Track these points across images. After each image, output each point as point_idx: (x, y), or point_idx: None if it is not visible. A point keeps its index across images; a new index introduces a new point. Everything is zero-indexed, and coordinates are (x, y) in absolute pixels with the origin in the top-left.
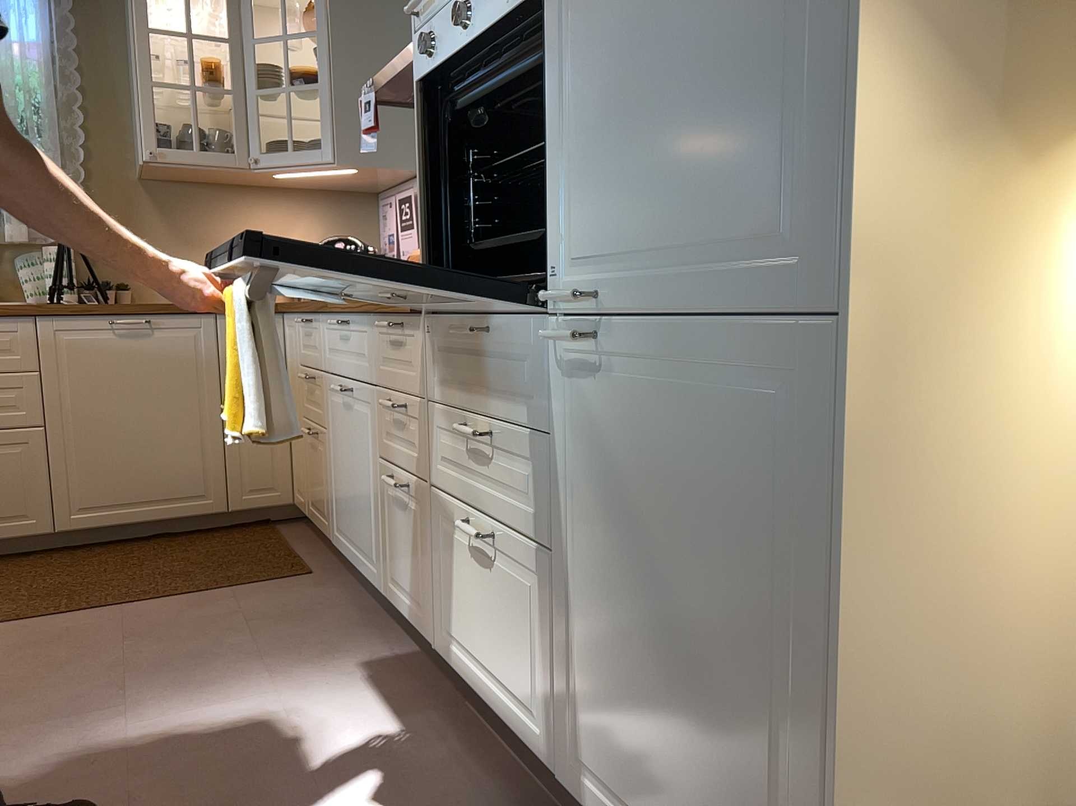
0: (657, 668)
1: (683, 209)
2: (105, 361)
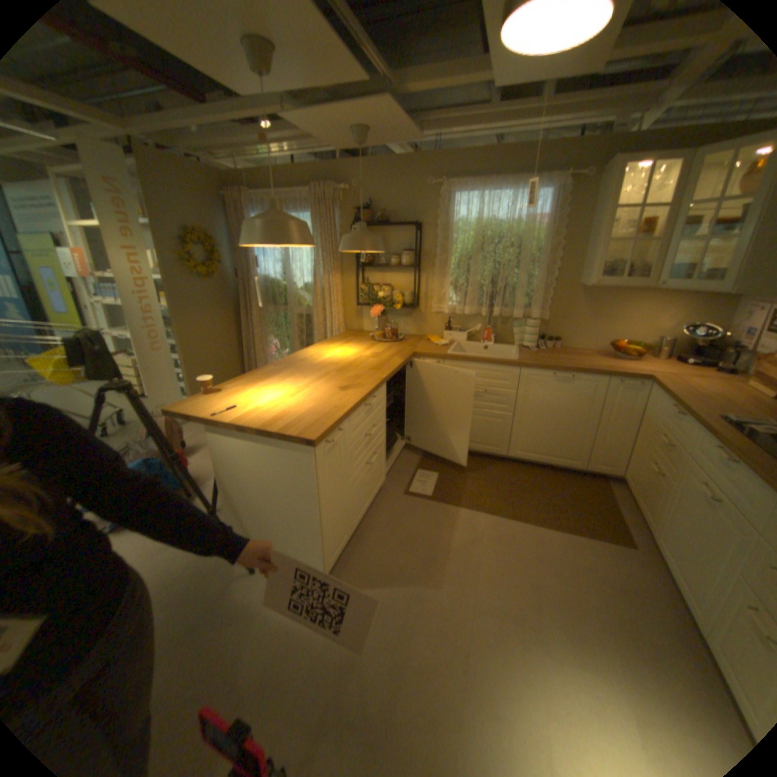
0: None
1: None
2: (547, 391)
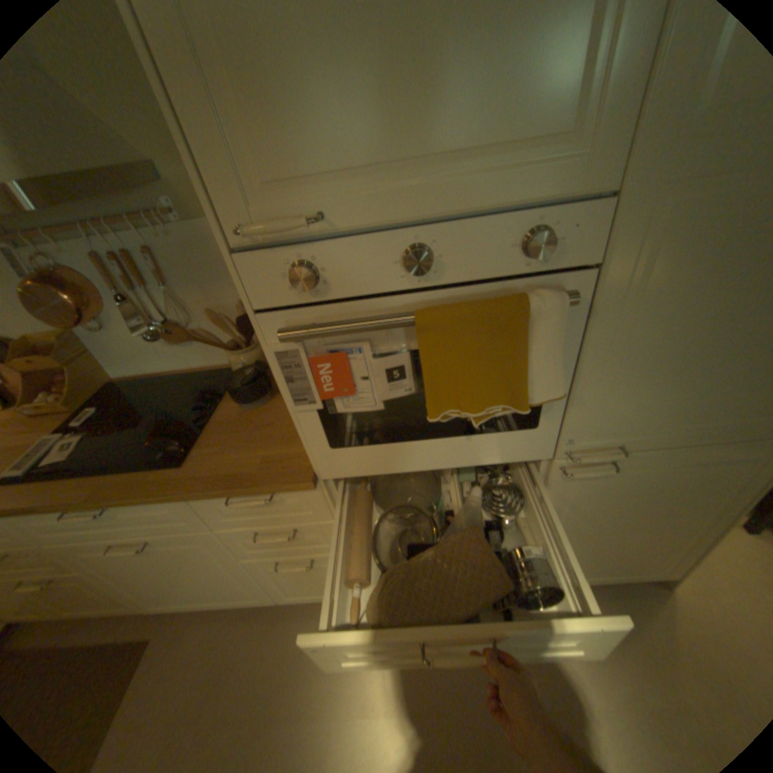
0: (616, 544)
1: (717, 408)
2: None
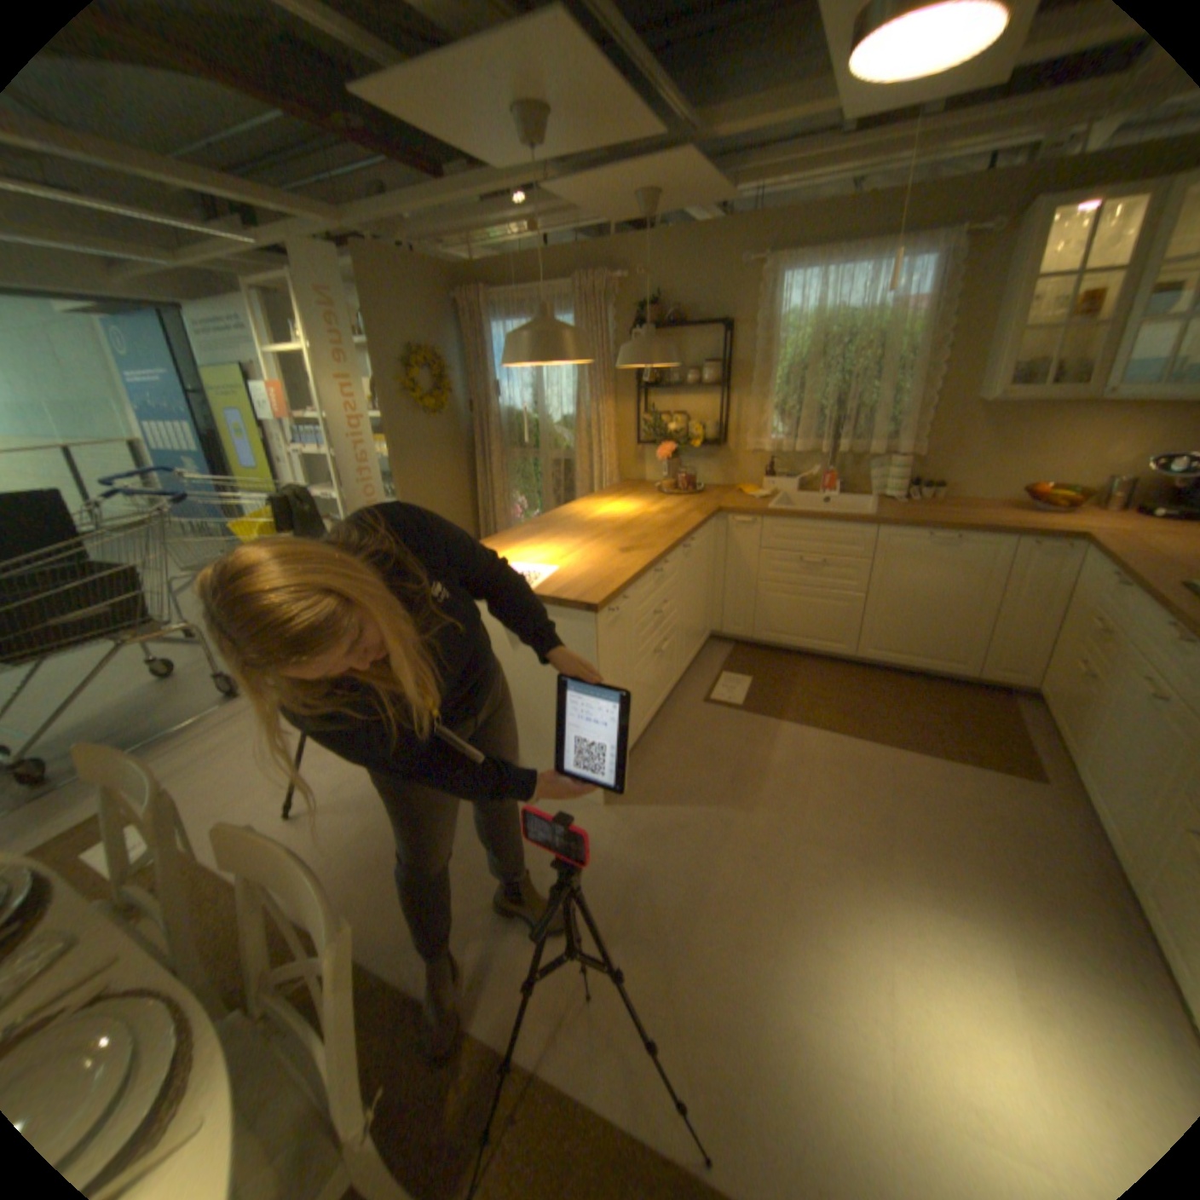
0: None
1: None
2: (918, 560)
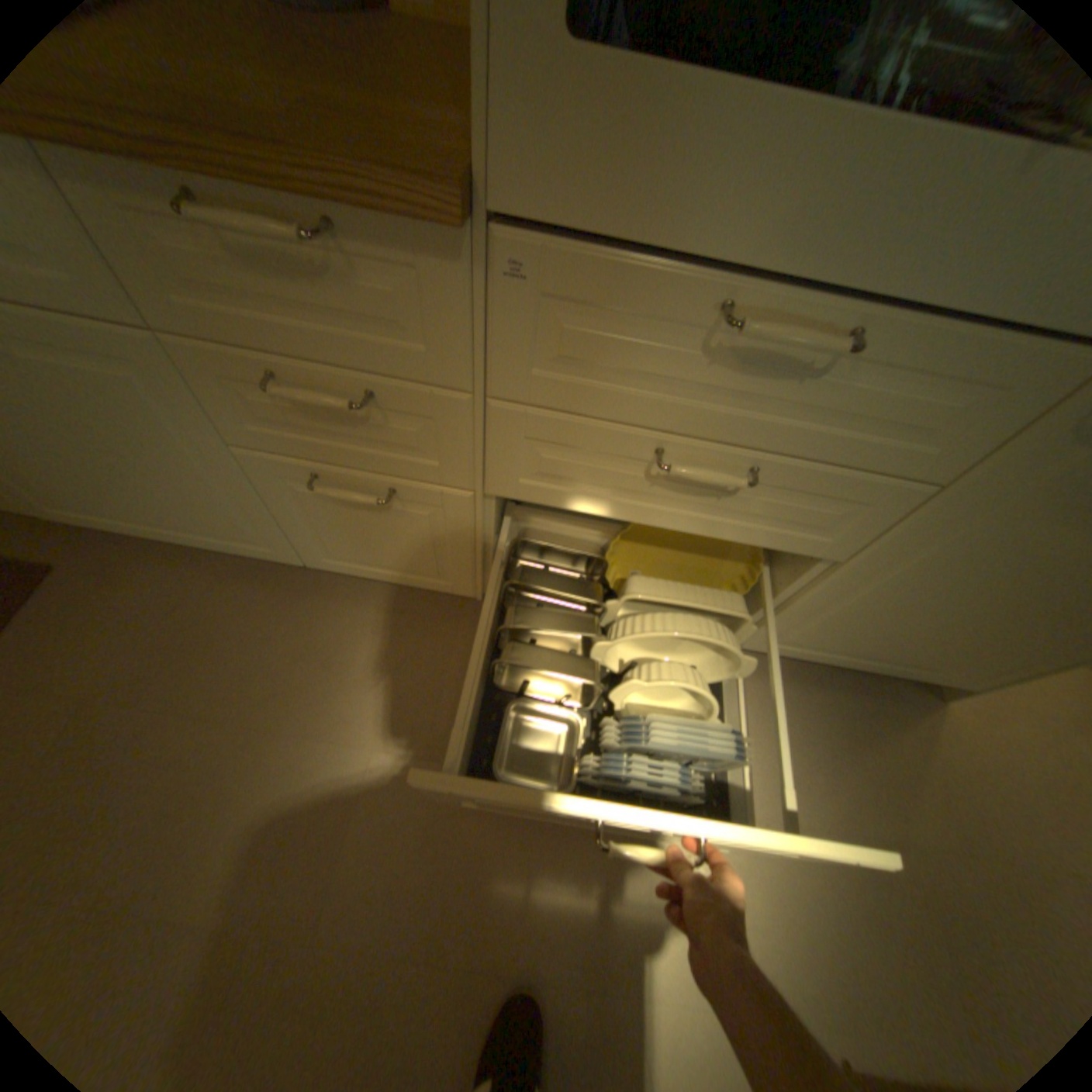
0: (970, 613)
1: None
2: None
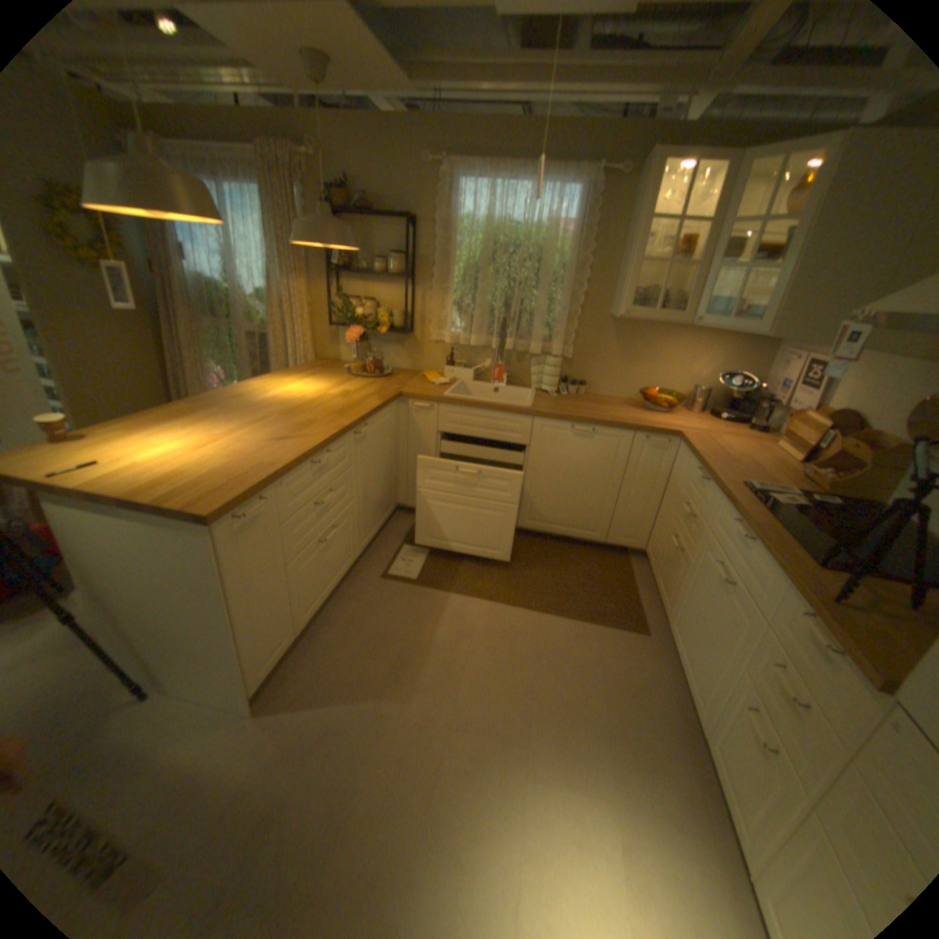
0: None
1: None
2: (563, 448)
